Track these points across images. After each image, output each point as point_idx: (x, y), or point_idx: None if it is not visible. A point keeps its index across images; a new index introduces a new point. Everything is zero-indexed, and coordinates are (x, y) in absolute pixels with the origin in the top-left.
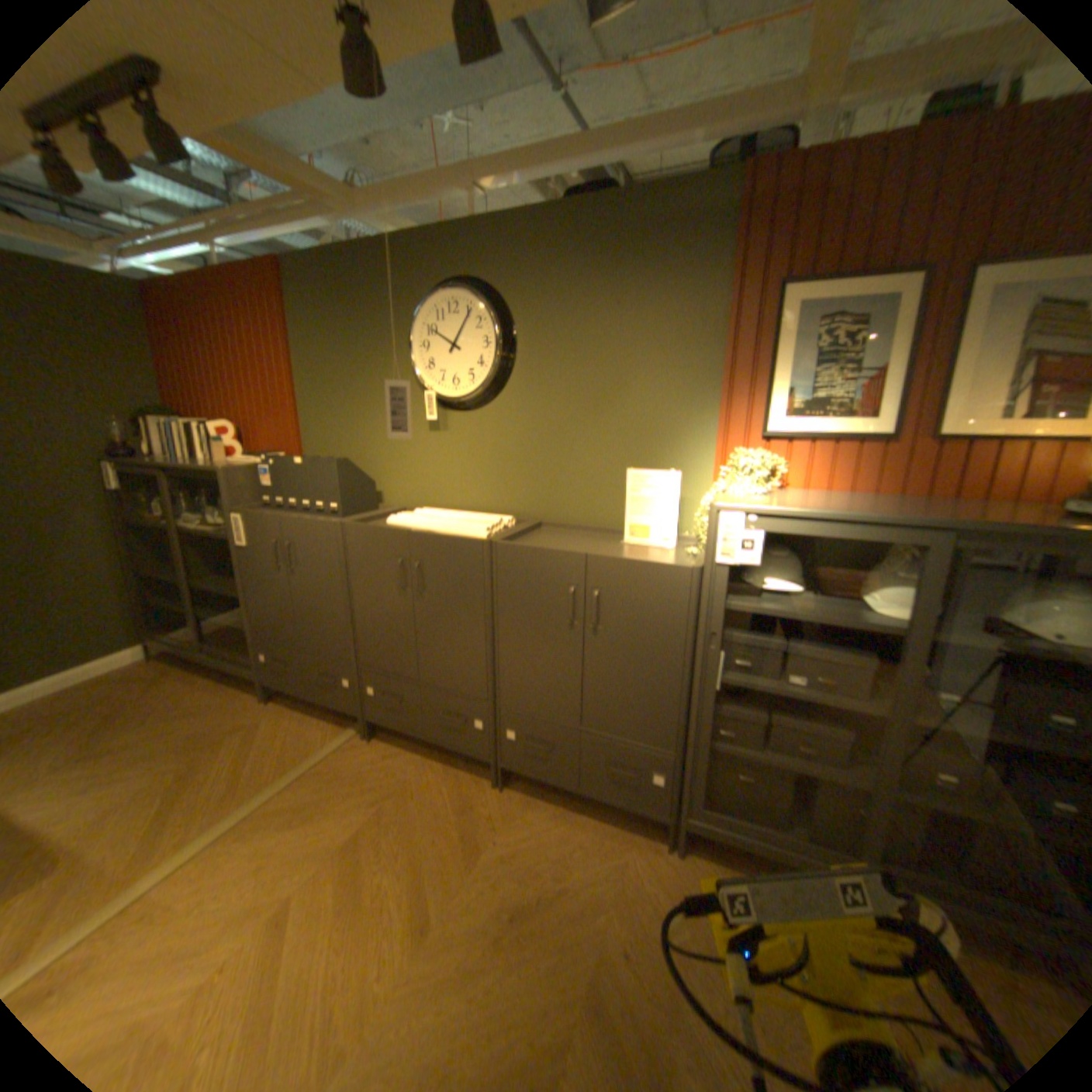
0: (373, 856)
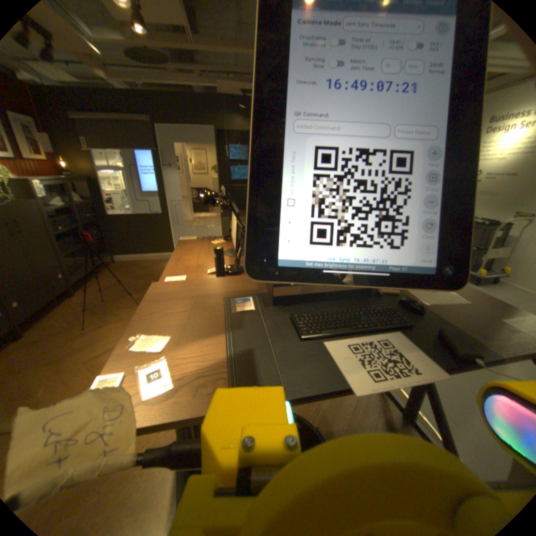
0: (62, 350)
